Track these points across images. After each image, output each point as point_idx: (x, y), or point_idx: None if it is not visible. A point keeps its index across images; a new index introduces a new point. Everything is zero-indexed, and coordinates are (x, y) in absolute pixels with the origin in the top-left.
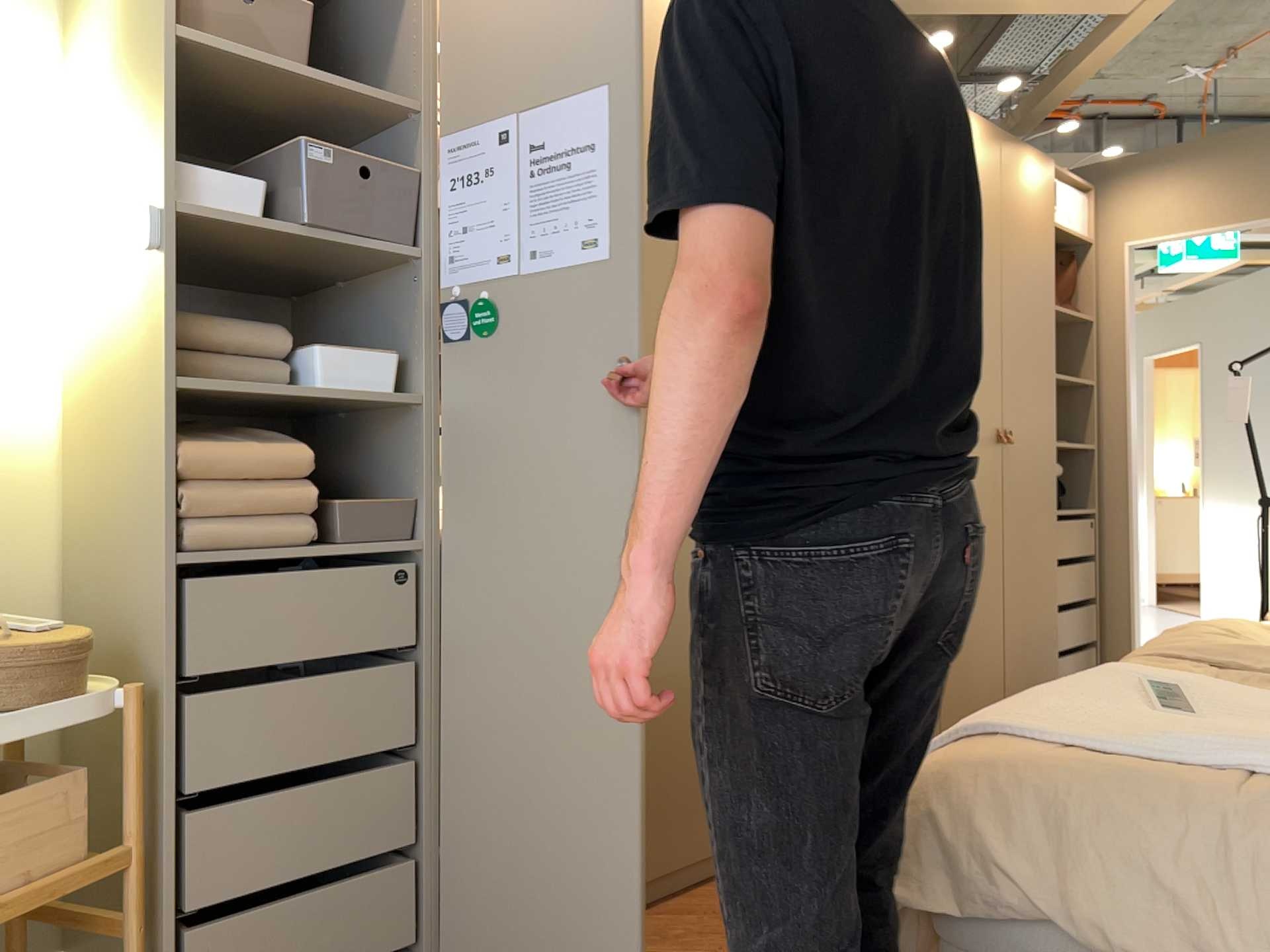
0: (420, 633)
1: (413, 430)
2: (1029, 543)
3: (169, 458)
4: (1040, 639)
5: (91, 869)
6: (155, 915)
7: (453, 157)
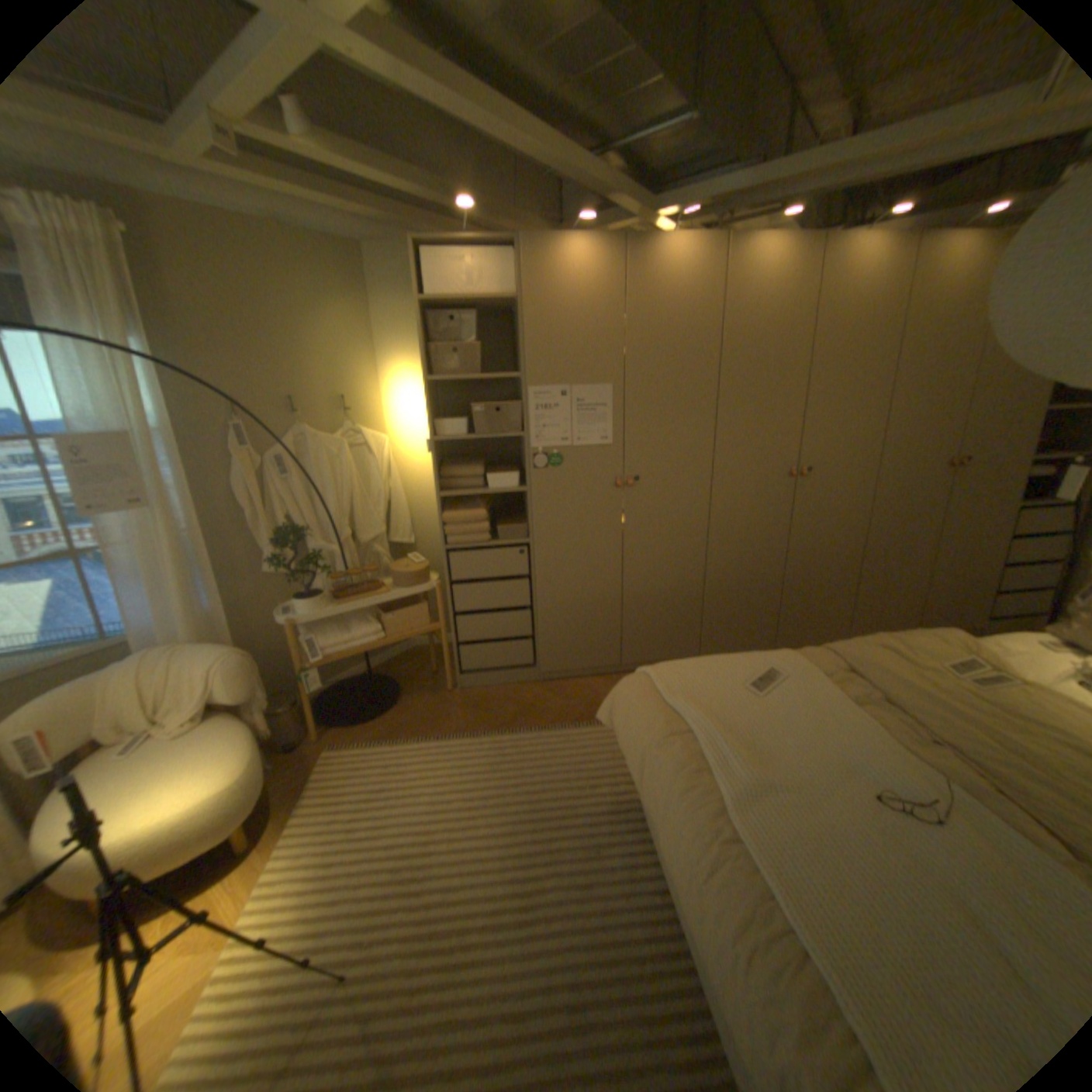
0: (534, 570)
1: (528, 501)
2: (988, 527)
3: (443, 518)
4: (987, 586)
5: (434, 627)
6: (454, 640)
7: (539, 392)
